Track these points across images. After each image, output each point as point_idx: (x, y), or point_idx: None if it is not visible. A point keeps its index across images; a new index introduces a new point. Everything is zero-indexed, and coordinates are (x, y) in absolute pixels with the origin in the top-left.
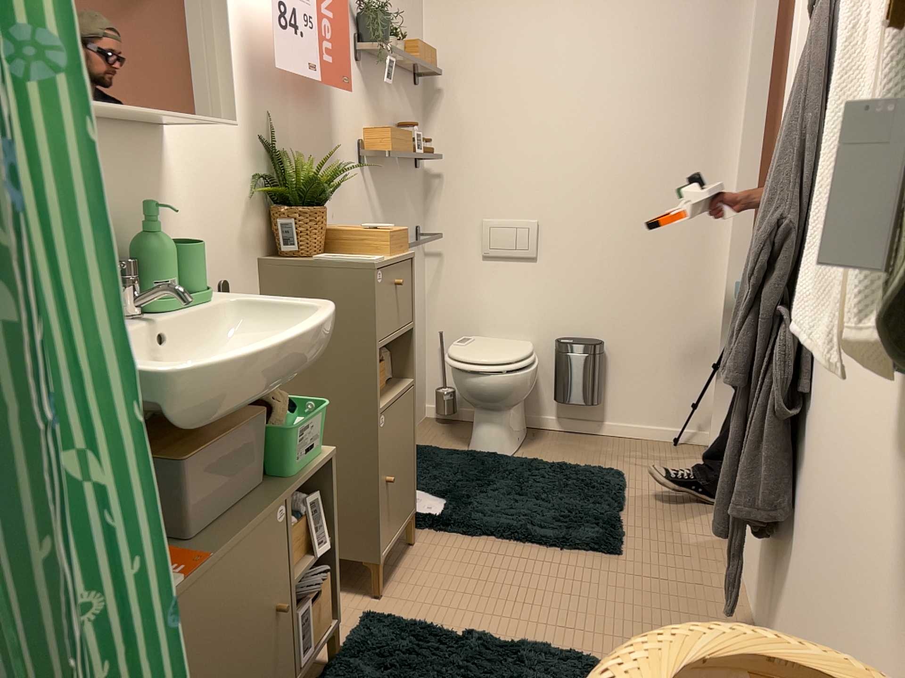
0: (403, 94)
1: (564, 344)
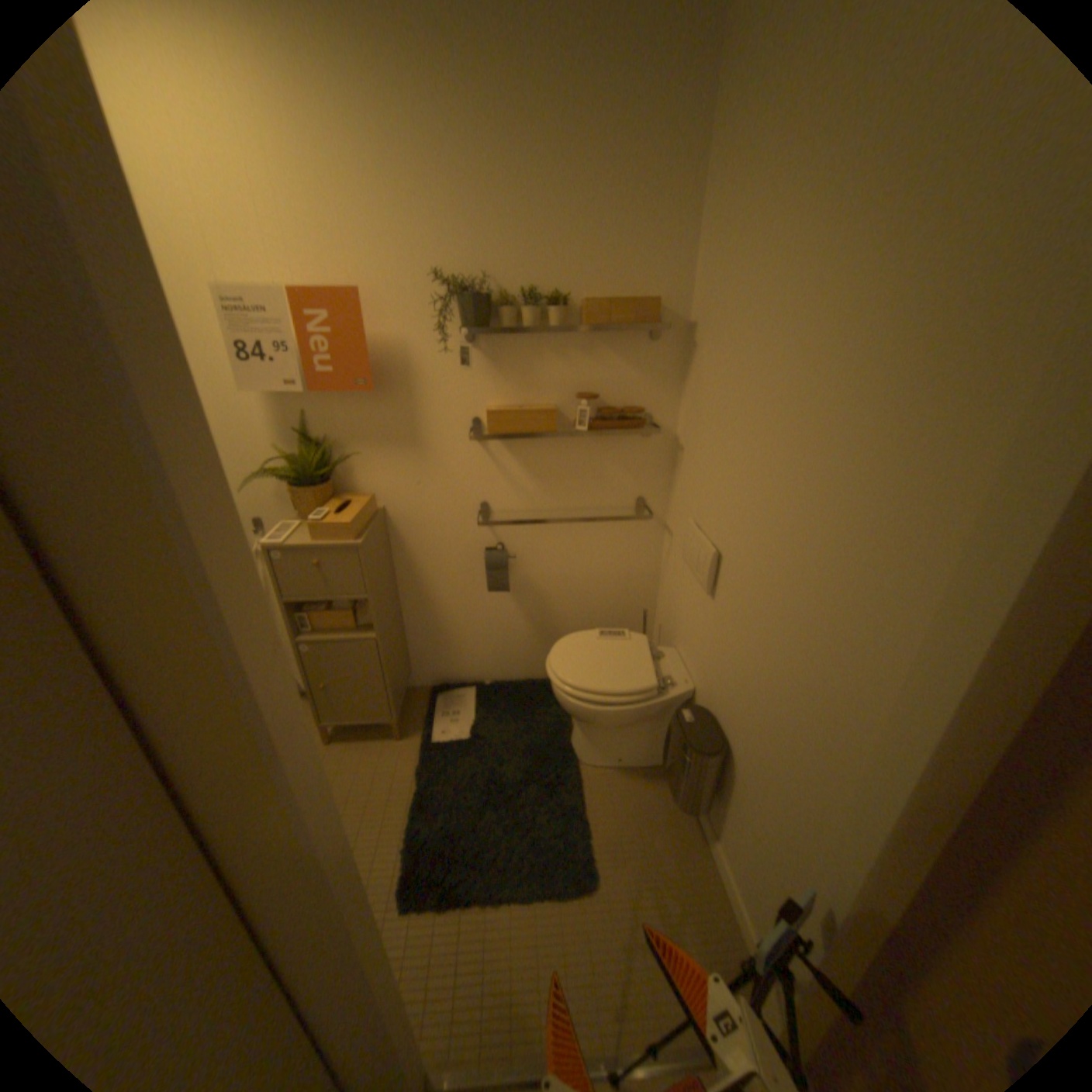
0: (606, 349)
1: (678, 715)
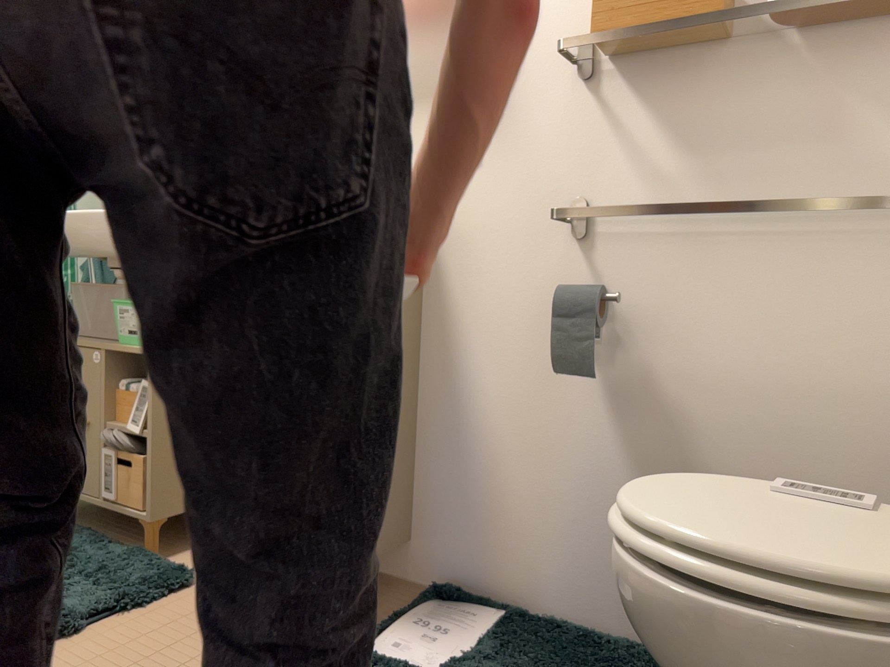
0: None
1: None
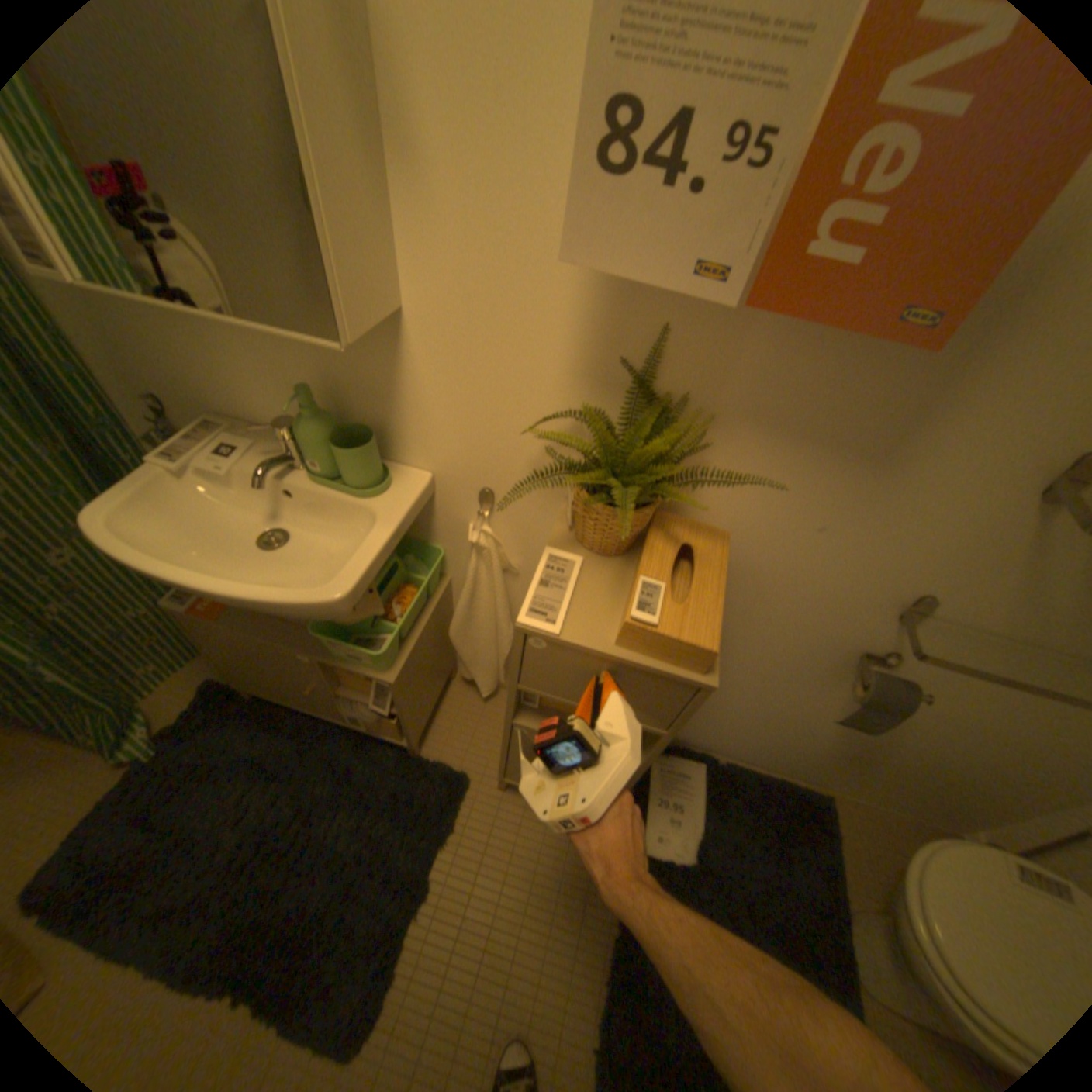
0: None
1: None
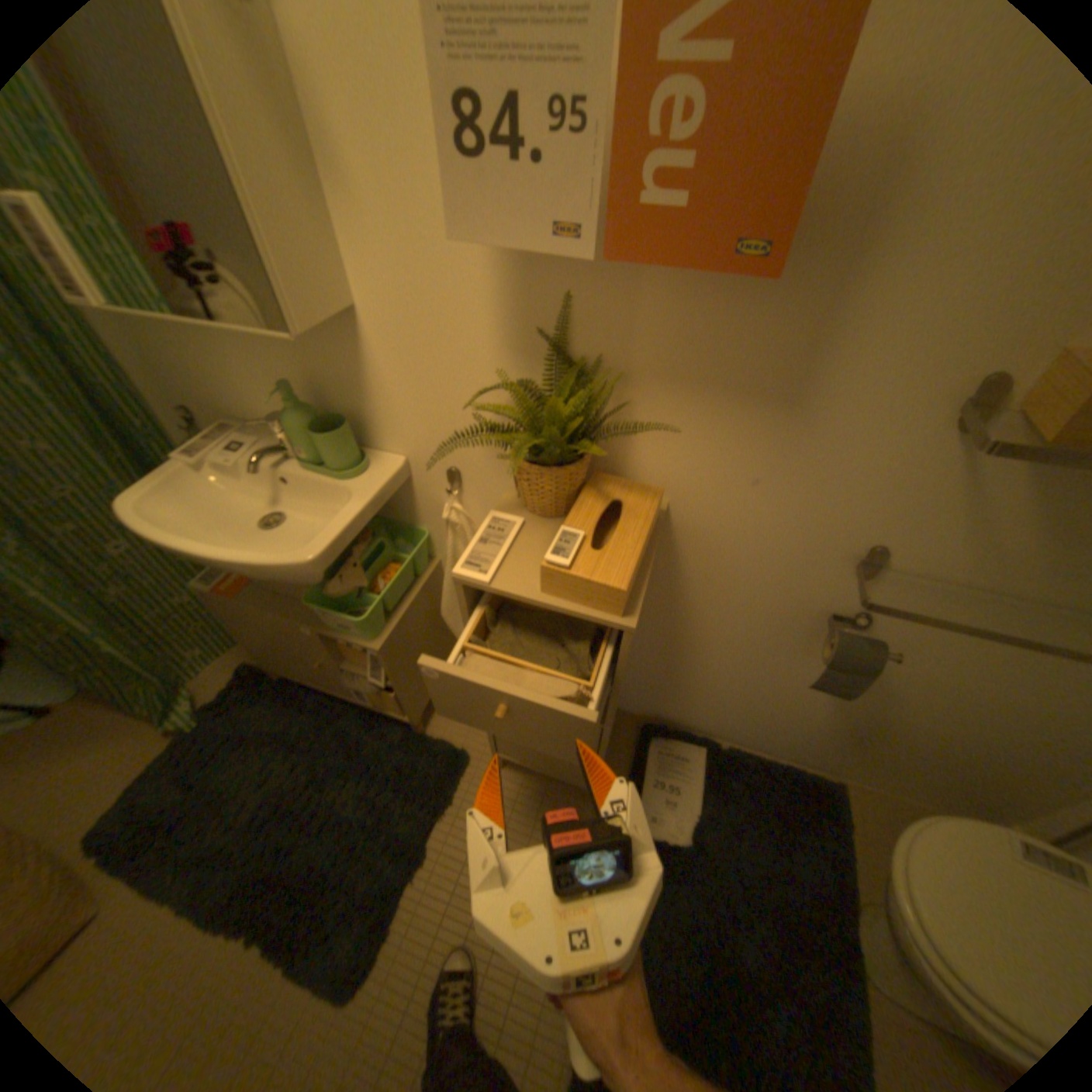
0: None
1: None
